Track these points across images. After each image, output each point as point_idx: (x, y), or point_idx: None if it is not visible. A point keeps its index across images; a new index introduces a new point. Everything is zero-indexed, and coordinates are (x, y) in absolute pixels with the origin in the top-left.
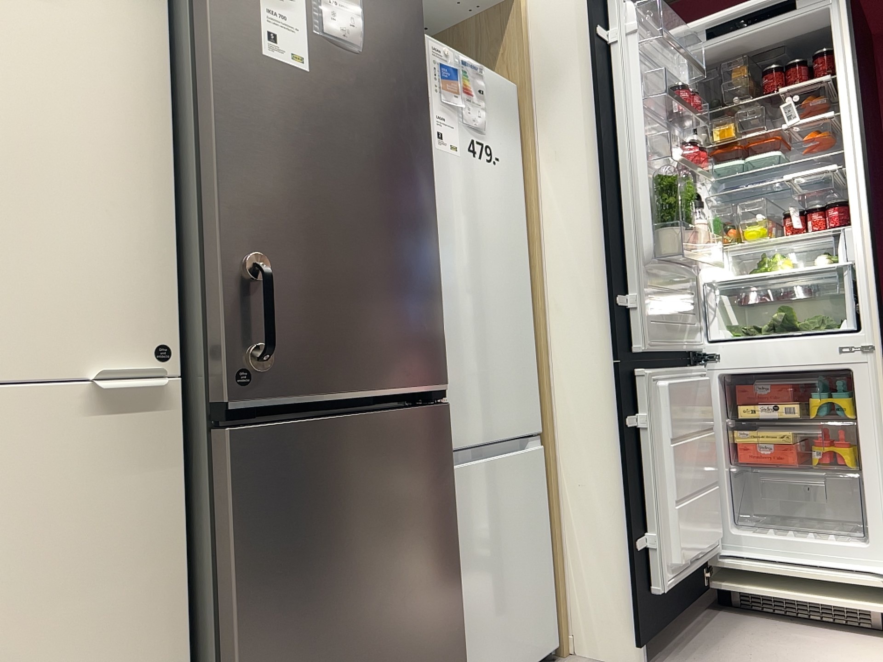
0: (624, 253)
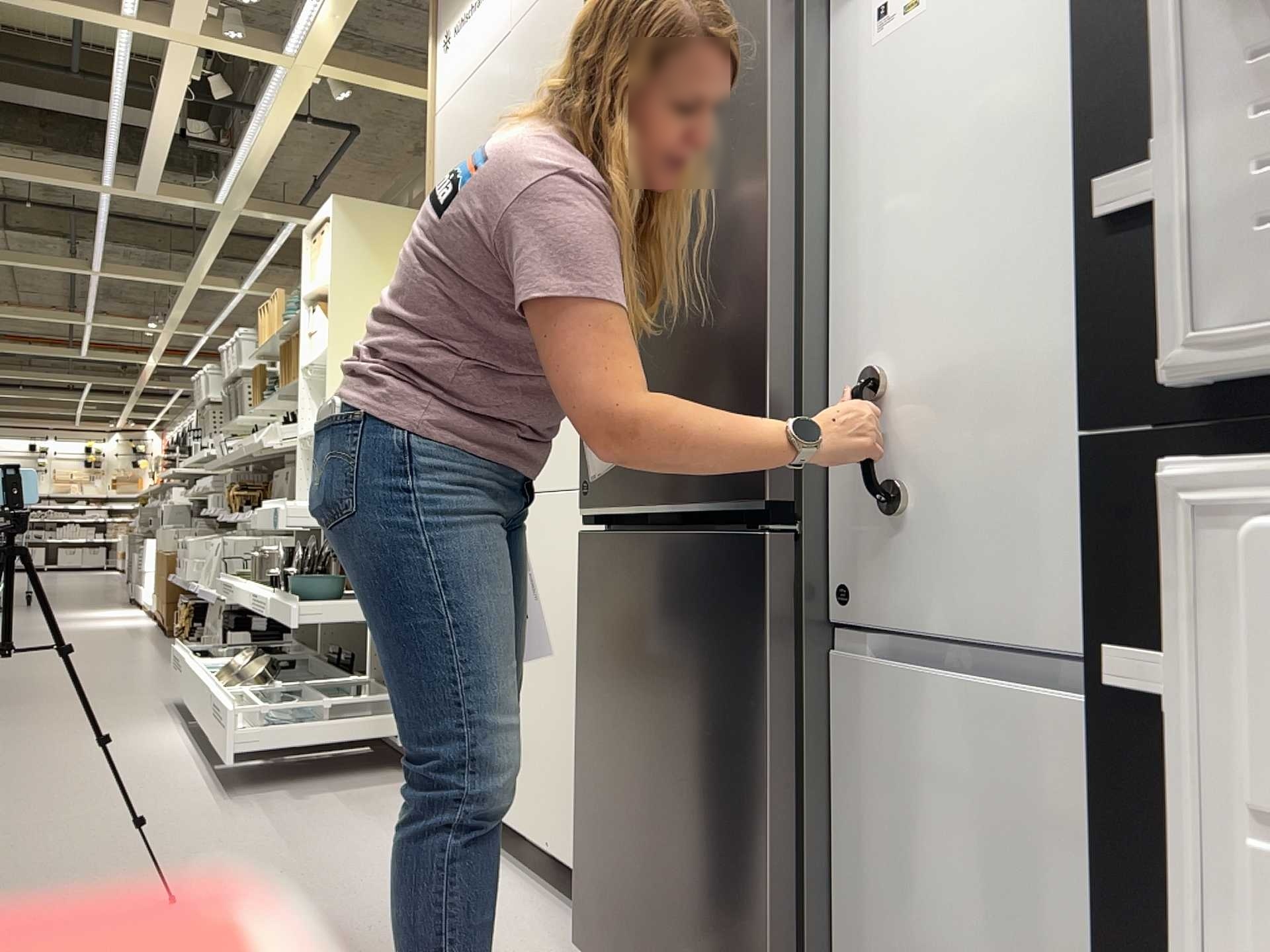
0: None
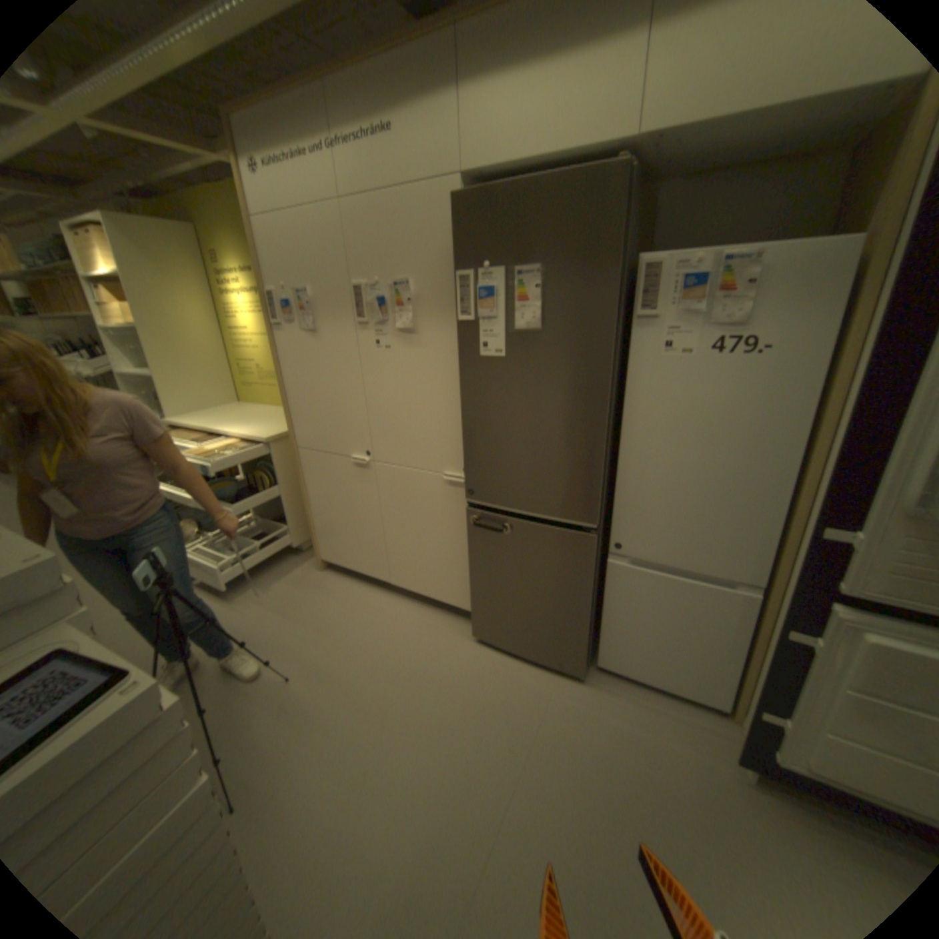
0: (872, 487)
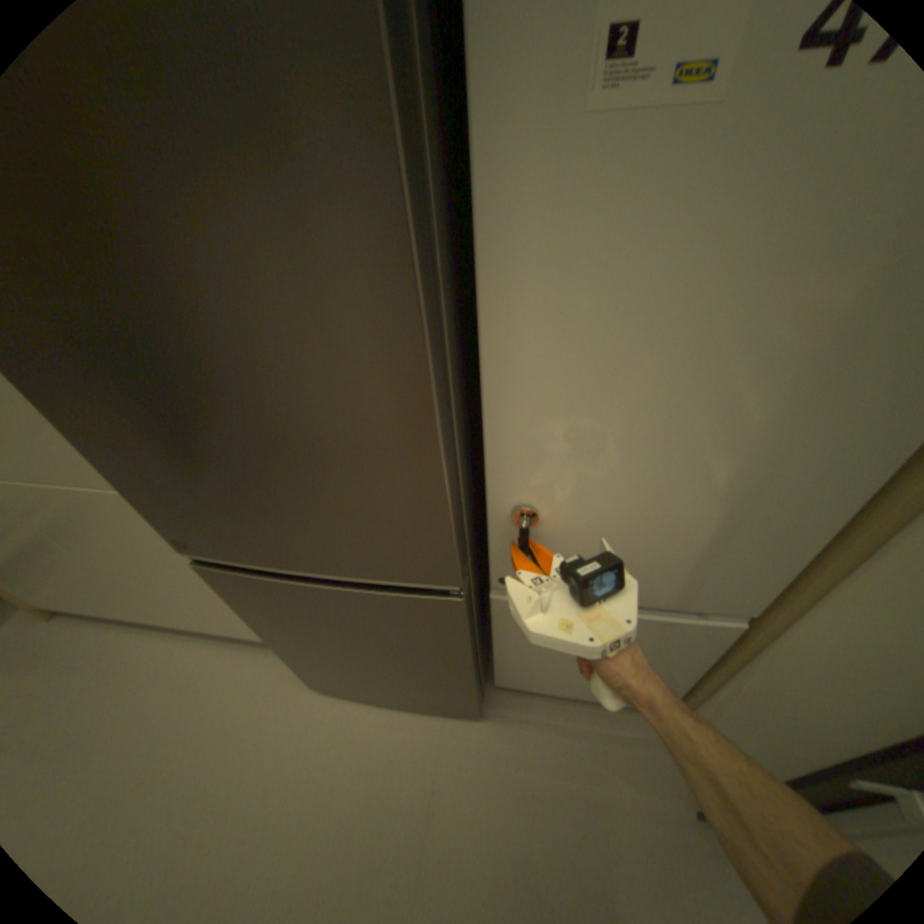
0: None
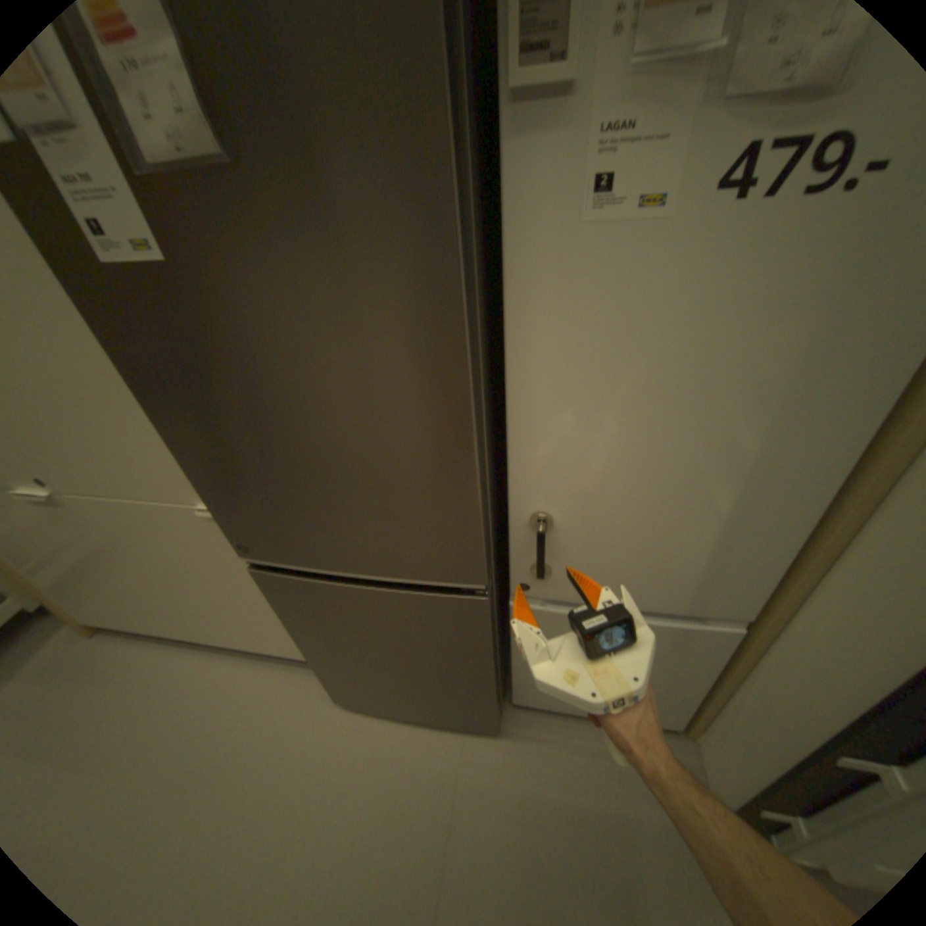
0: None
